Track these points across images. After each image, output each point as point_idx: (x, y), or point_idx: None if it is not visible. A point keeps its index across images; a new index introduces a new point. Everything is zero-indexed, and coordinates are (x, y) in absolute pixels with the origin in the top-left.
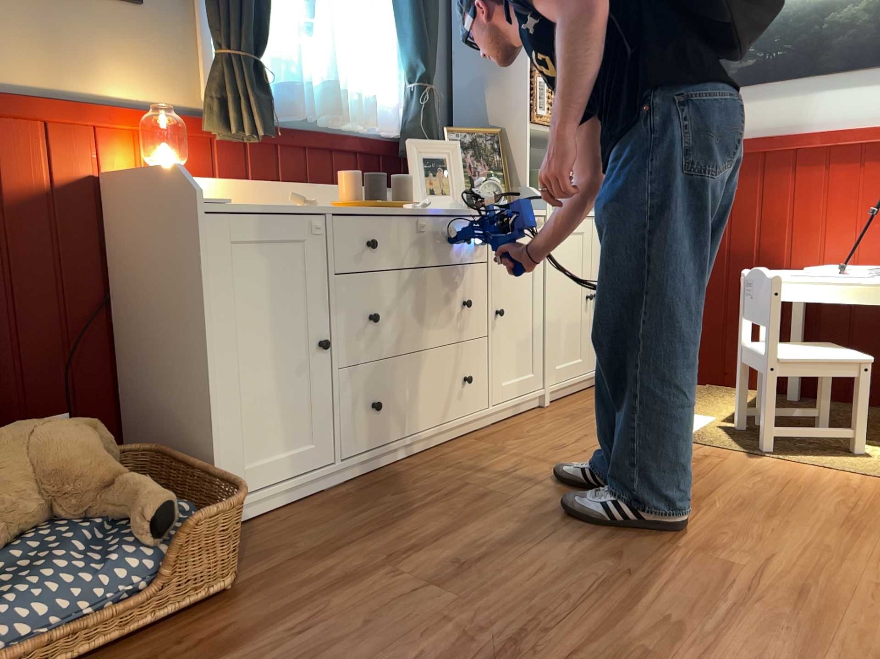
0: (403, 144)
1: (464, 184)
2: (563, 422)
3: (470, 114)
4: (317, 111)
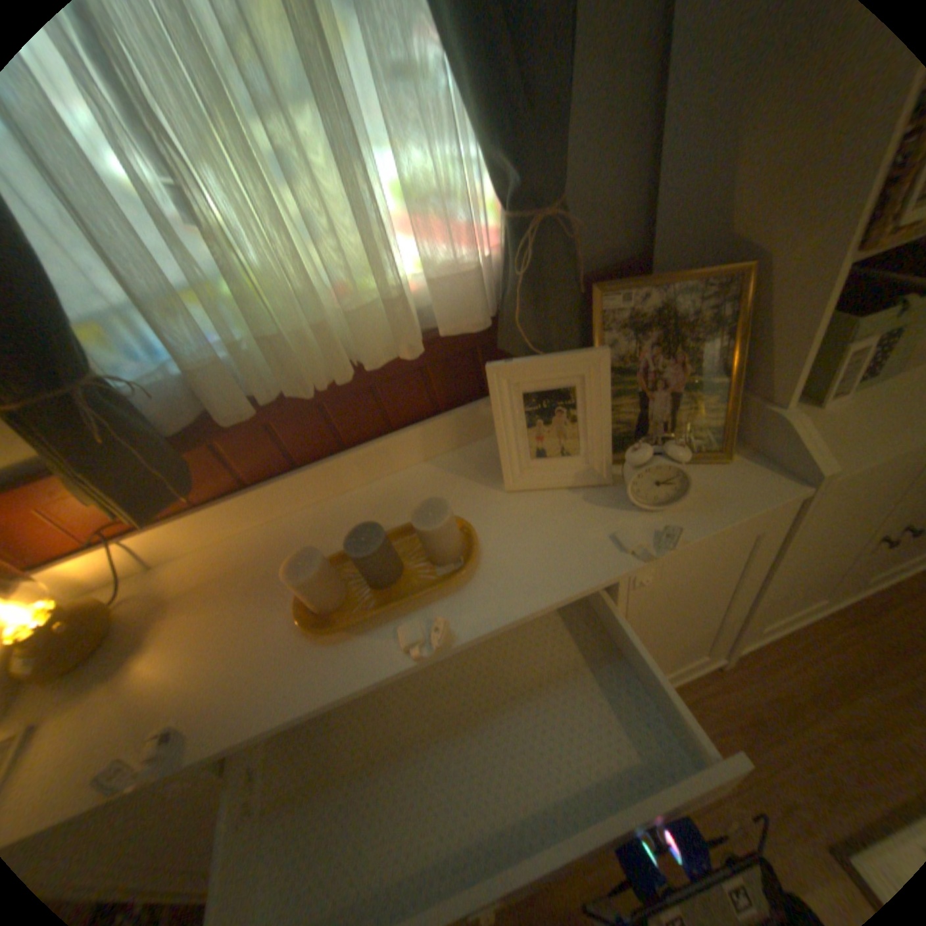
0: (504, 334)
1: (611, 438)
2: (730, 747)
3: (697, 186)
4: (288, 365)
